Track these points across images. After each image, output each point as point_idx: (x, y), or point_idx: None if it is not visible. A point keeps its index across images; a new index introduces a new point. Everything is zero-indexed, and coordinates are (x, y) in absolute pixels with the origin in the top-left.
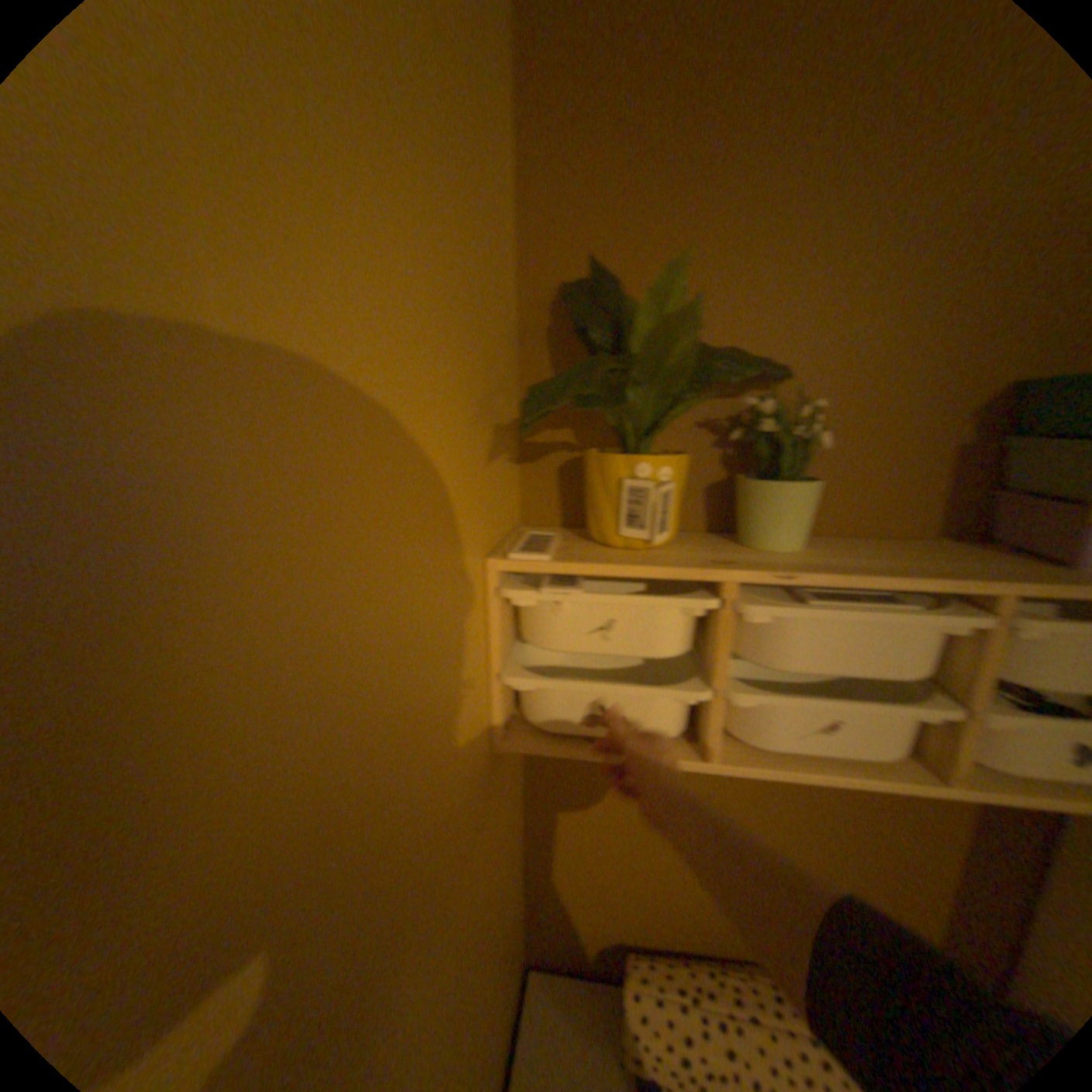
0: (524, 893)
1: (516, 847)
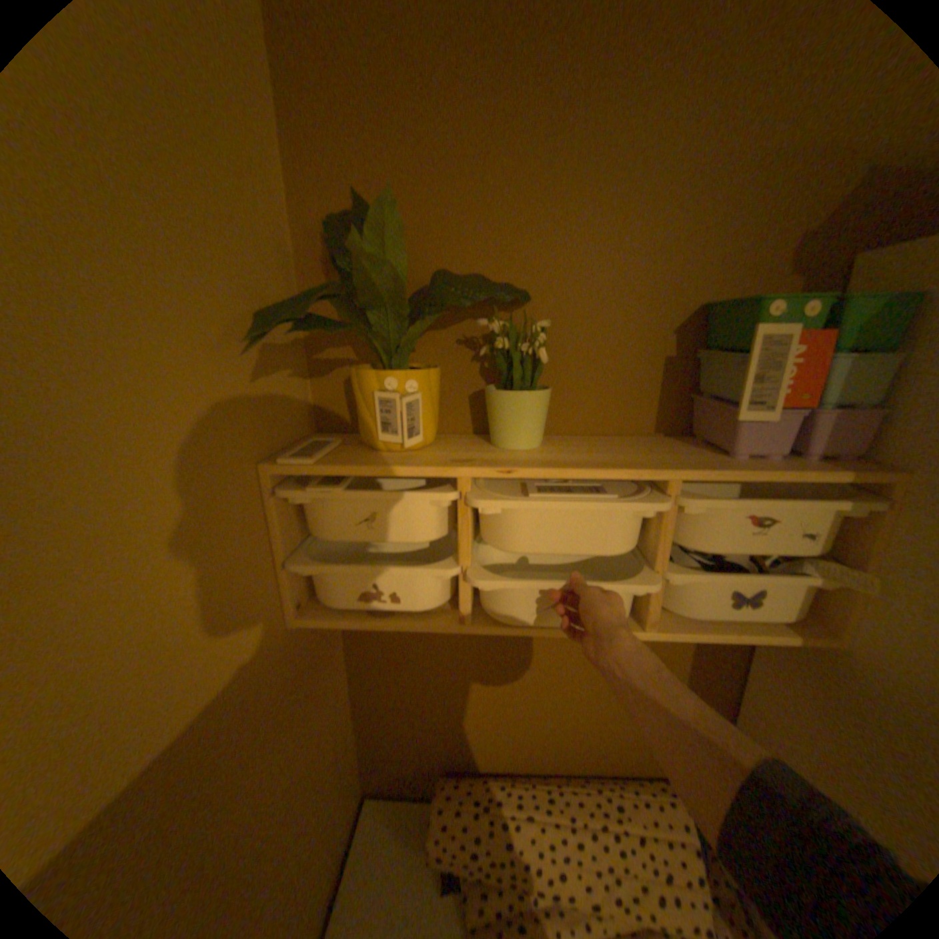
0: (354, 738)
1: (337, 702)
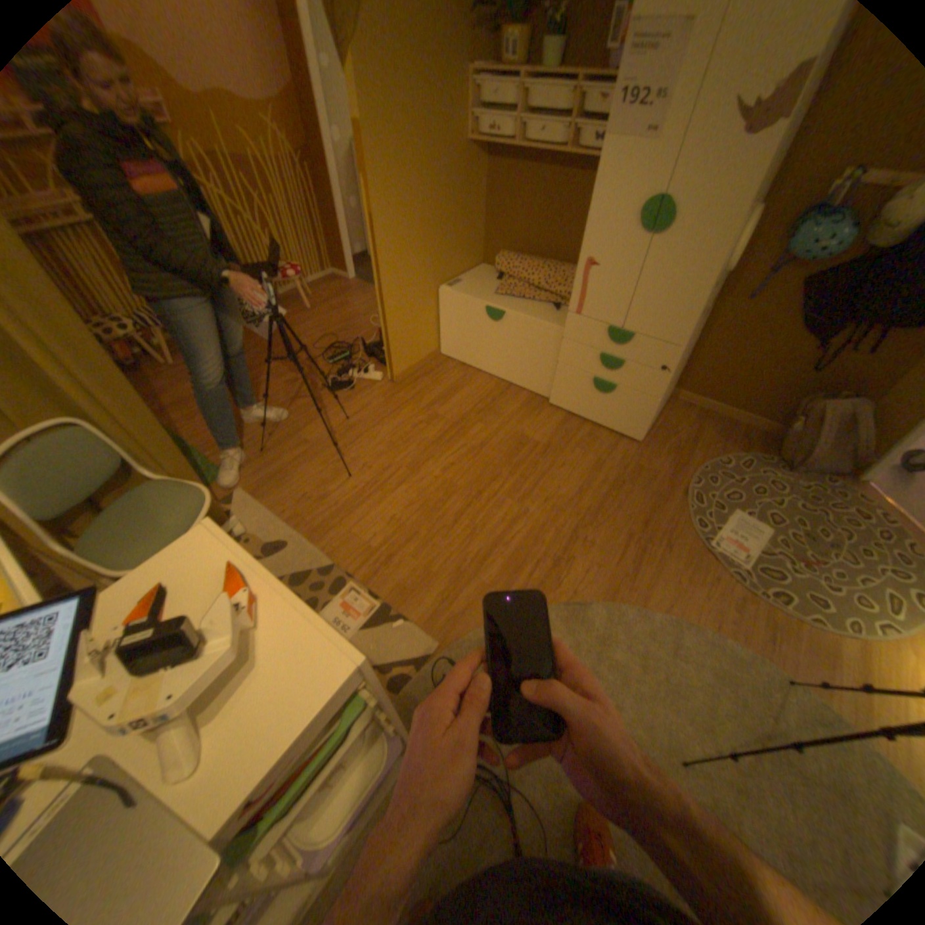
0: (483, 234)
1: (478, 203)
